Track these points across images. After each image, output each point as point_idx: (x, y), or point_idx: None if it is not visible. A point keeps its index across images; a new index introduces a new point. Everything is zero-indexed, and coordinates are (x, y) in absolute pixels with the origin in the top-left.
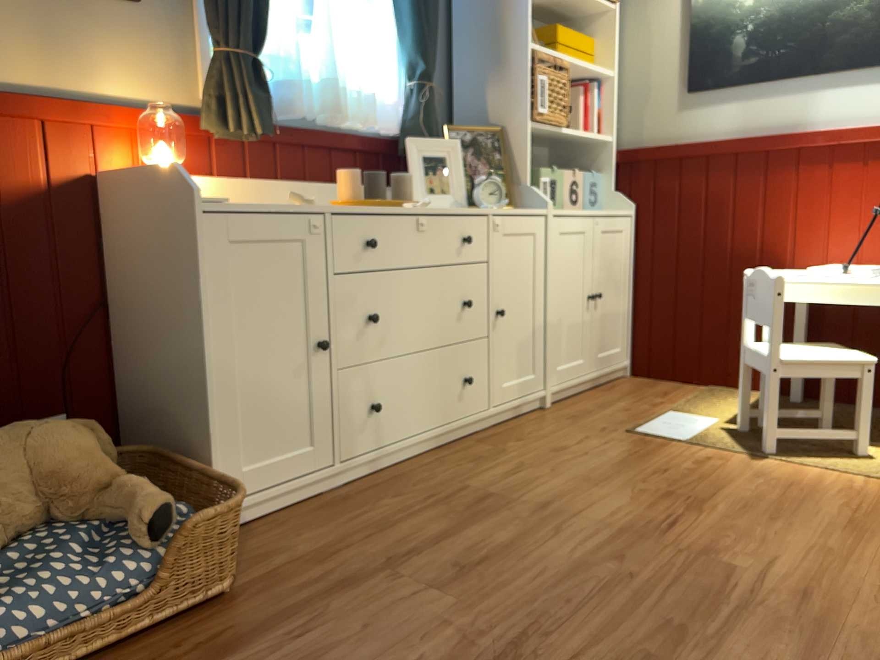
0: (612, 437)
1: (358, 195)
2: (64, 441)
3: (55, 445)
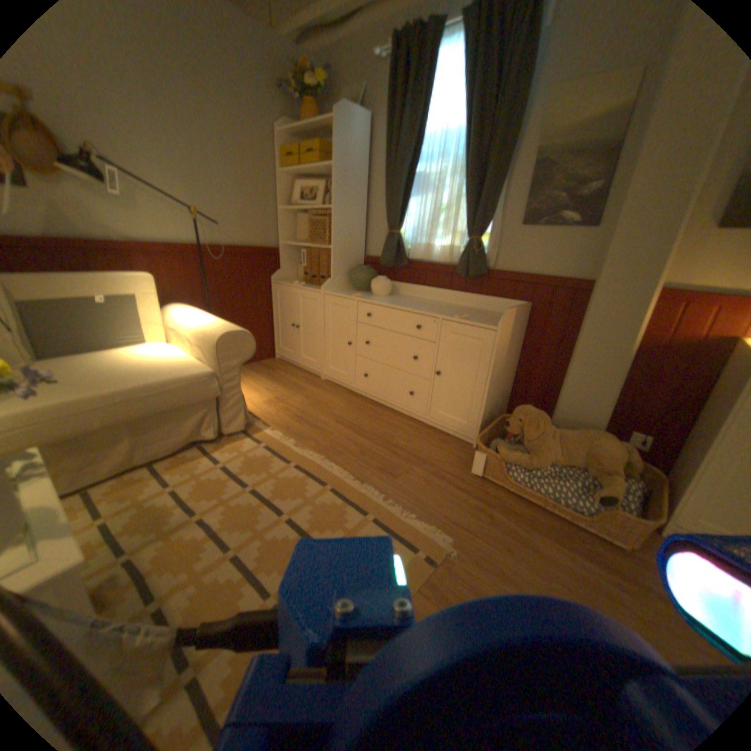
0: None
1: None
2: (609, 450)
3: (604, 449)
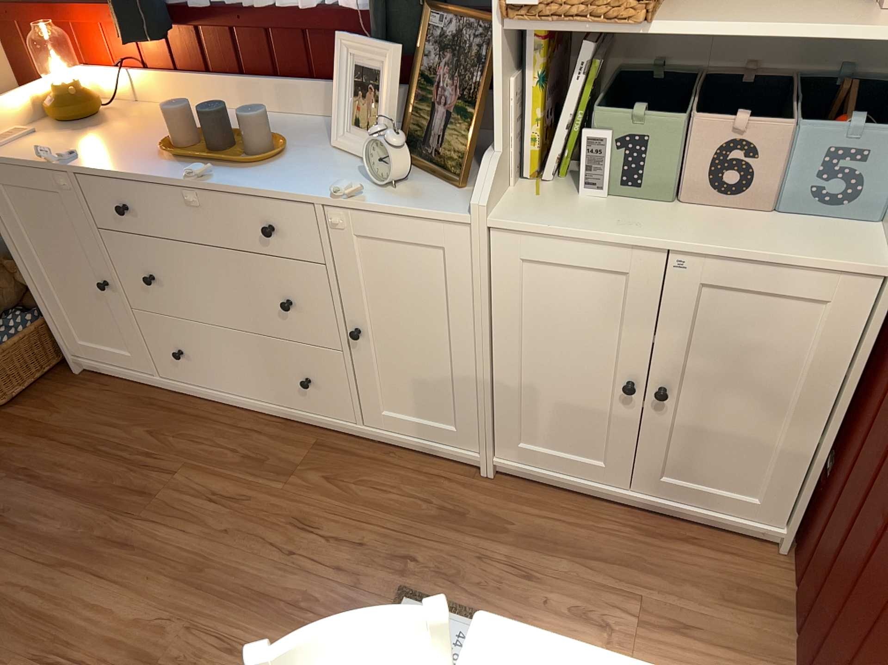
0: (370, 567)
1: (188, 143)
2: None
3: None
